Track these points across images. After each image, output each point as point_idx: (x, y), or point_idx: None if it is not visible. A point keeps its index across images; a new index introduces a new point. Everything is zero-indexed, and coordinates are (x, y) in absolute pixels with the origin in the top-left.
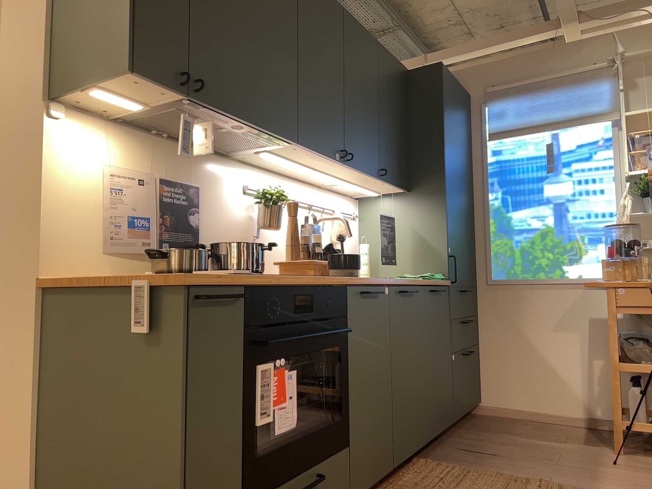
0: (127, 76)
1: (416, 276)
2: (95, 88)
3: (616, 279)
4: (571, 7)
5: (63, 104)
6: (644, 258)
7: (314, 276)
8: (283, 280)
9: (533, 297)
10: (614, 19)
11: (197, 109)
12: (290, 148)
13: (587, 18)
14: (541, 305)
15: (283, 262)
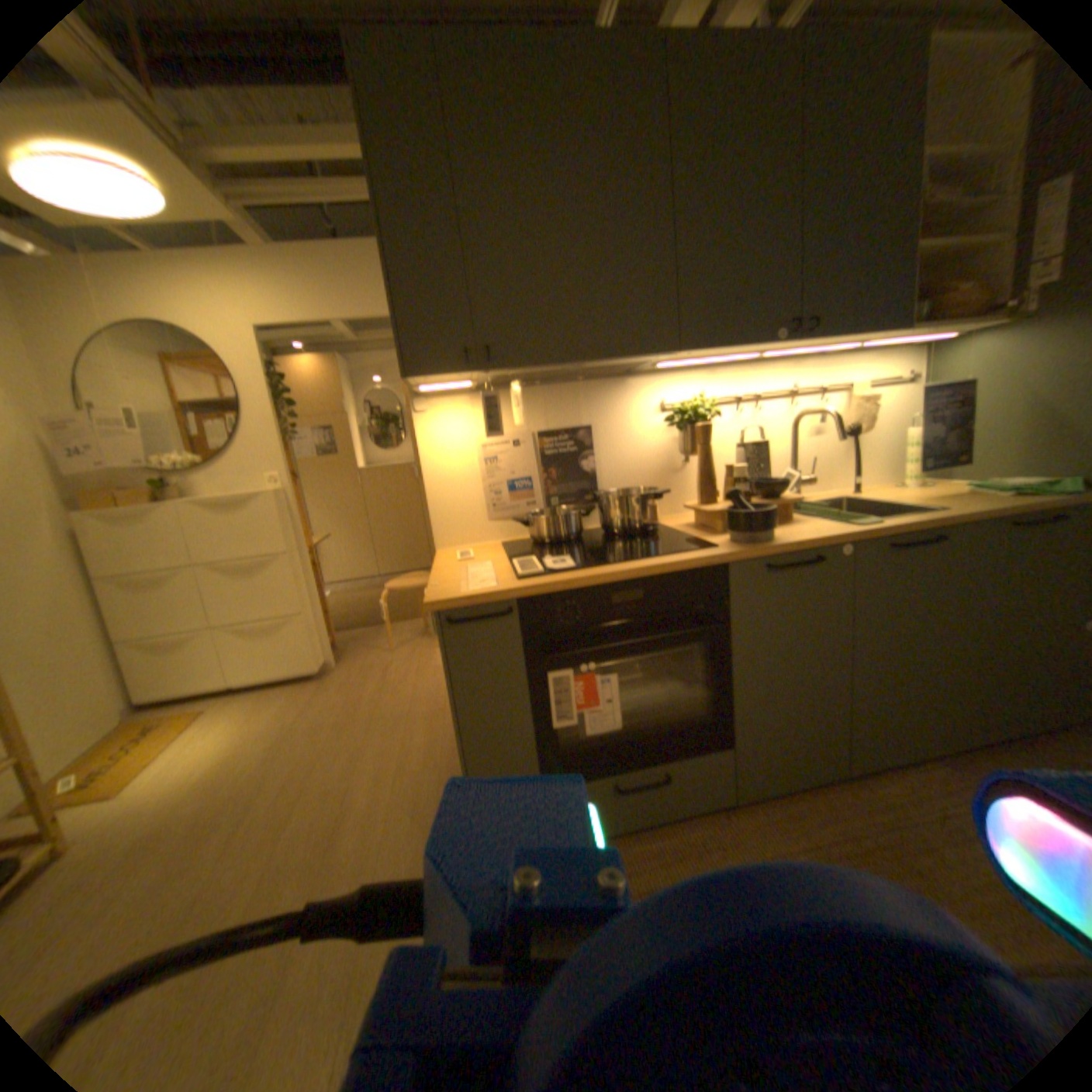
0: (410, 379)
1: (1007, 484)
2: (413, 387)
3: None
4: None
5: (426, 393)
6: None
7: (669, 553)
8: (592, 575)
9: None
10: None
11: (510, 371)
12: (686, 352)
13: None
14: None
15: (689, 506)
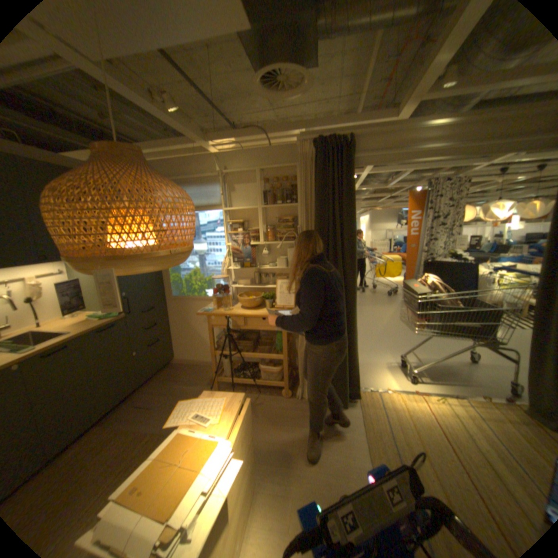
0: None
1: (97, 316)
2: None
3: (219, 306)
4: (190, 134)
5: None
6: (230, 296)
7: None
8: None
9: (192, 307)
10: (225, 142)
11: None
12: None
13: (210, 139)
14: (196, 310)
15: None
